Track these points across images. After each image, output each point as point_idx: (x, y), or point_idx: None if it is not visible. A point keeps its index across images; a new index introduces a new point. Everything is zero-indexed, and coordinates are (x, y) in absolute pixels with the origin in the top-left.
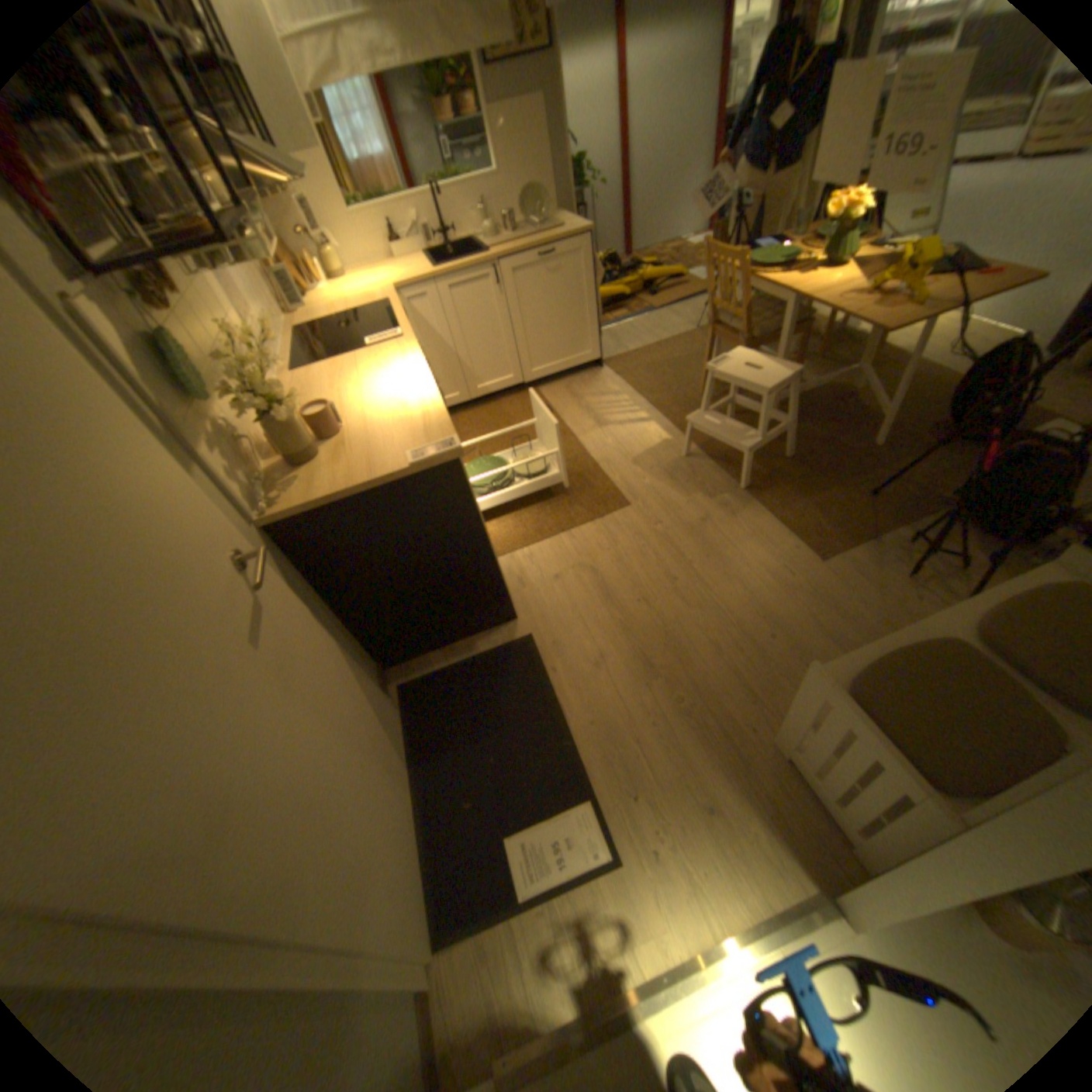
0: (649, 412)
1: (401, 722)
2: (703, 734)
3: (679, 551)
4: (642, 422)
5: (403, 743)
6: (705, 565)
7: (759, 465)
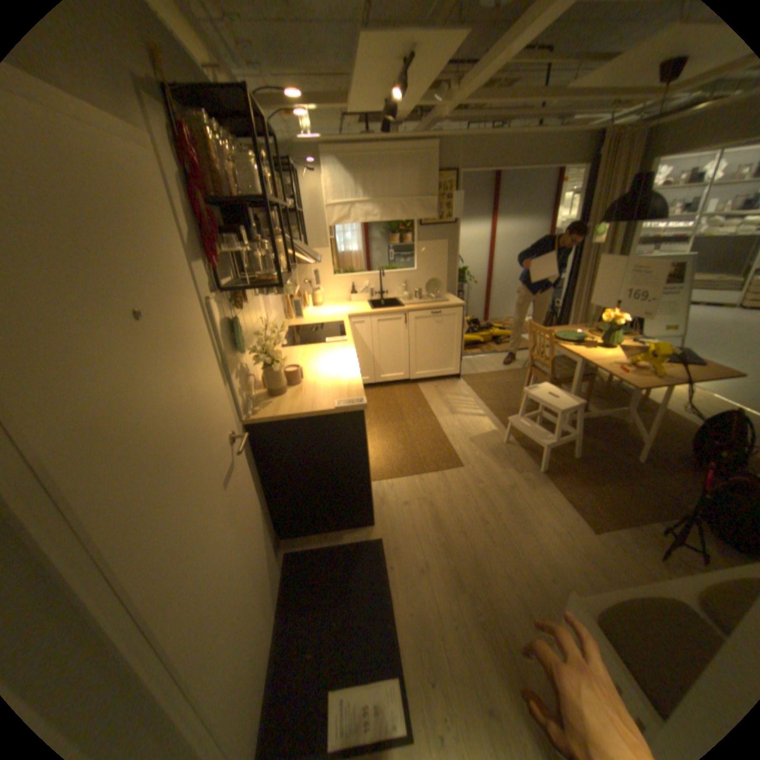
0: (485, 412)
1: (280, 580)
2: (492, 647)
3: (492, 505)
4: (480, 417)
5: (277, 596)
6: (509, 519)
7: (555, 459)
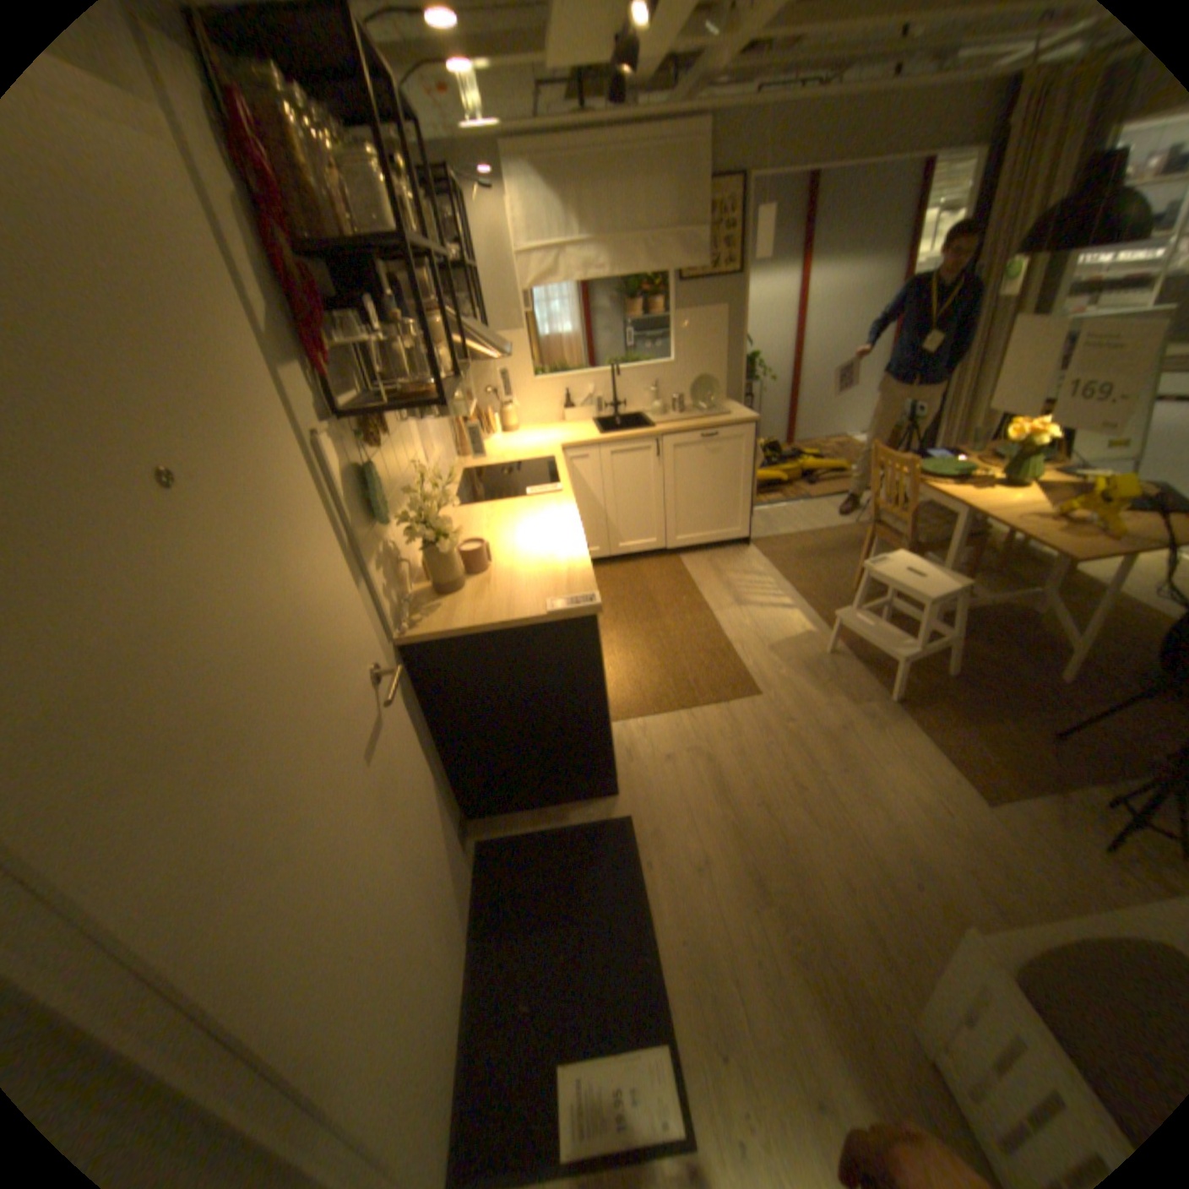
0: (794, 600)
1: (472, 886)
2: (821, 996)
3: (812, 758)
4: (786, 609)
5: (469, 911)
6: (842, 782)
7: (916, 679)
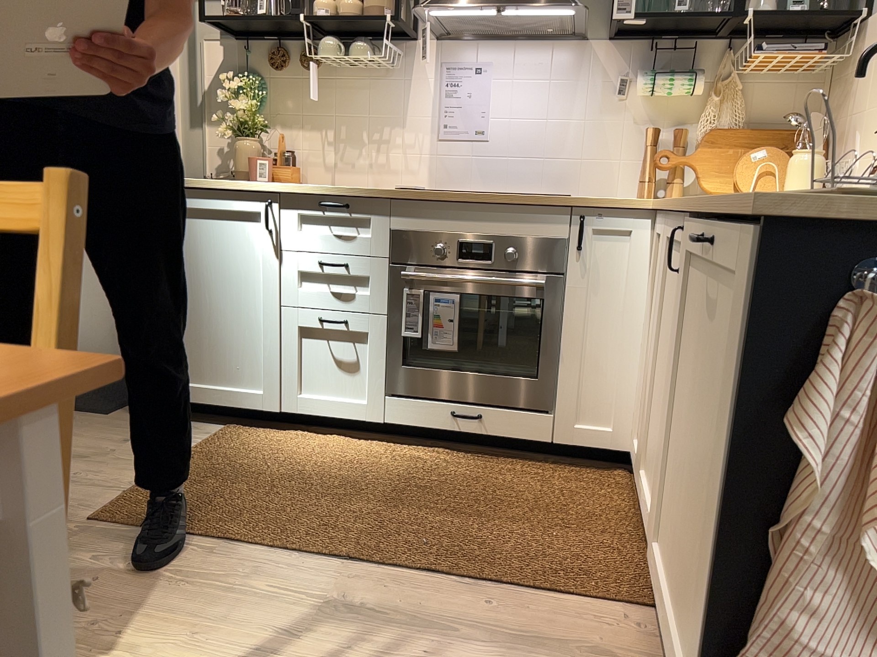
0: None
1: None
2: None
3: None
4: None
5: None
6: None
7: None
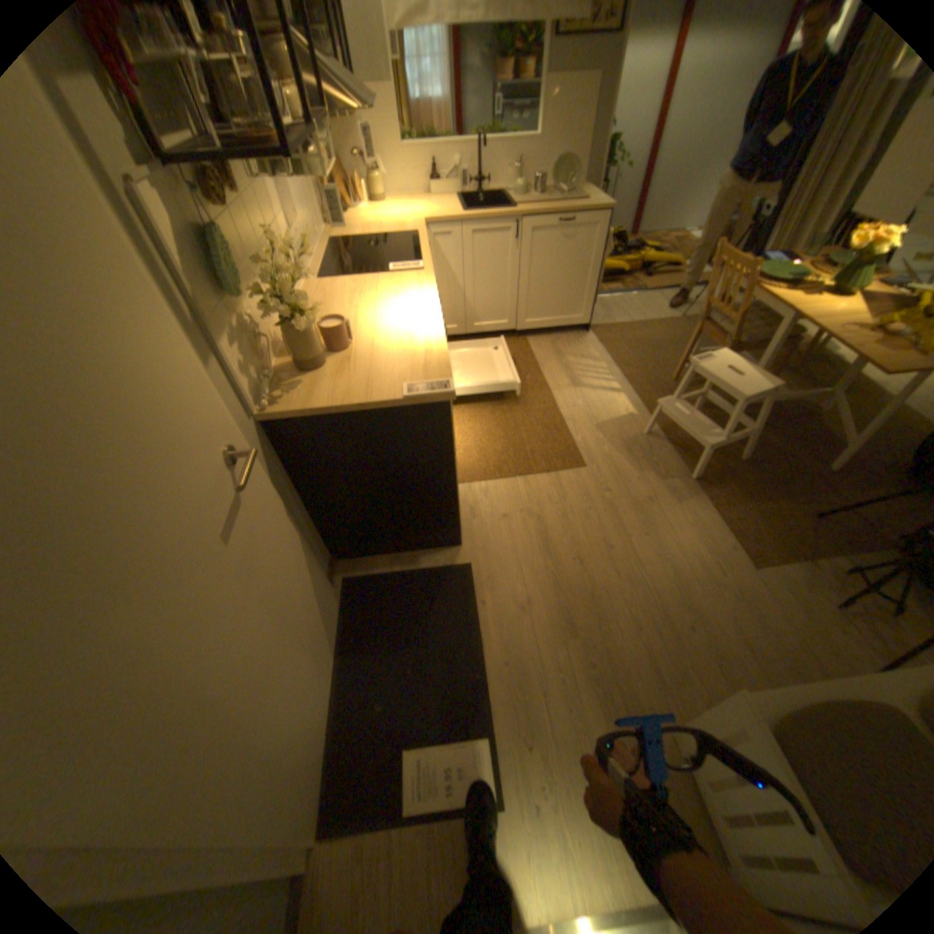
0: (622, 384)
1: (339, 613)
2: (607, 706)
3: (622, 522)
4: (614, 392)
5: (336, 633)
6: (643, 543)
7: (714, 460)
